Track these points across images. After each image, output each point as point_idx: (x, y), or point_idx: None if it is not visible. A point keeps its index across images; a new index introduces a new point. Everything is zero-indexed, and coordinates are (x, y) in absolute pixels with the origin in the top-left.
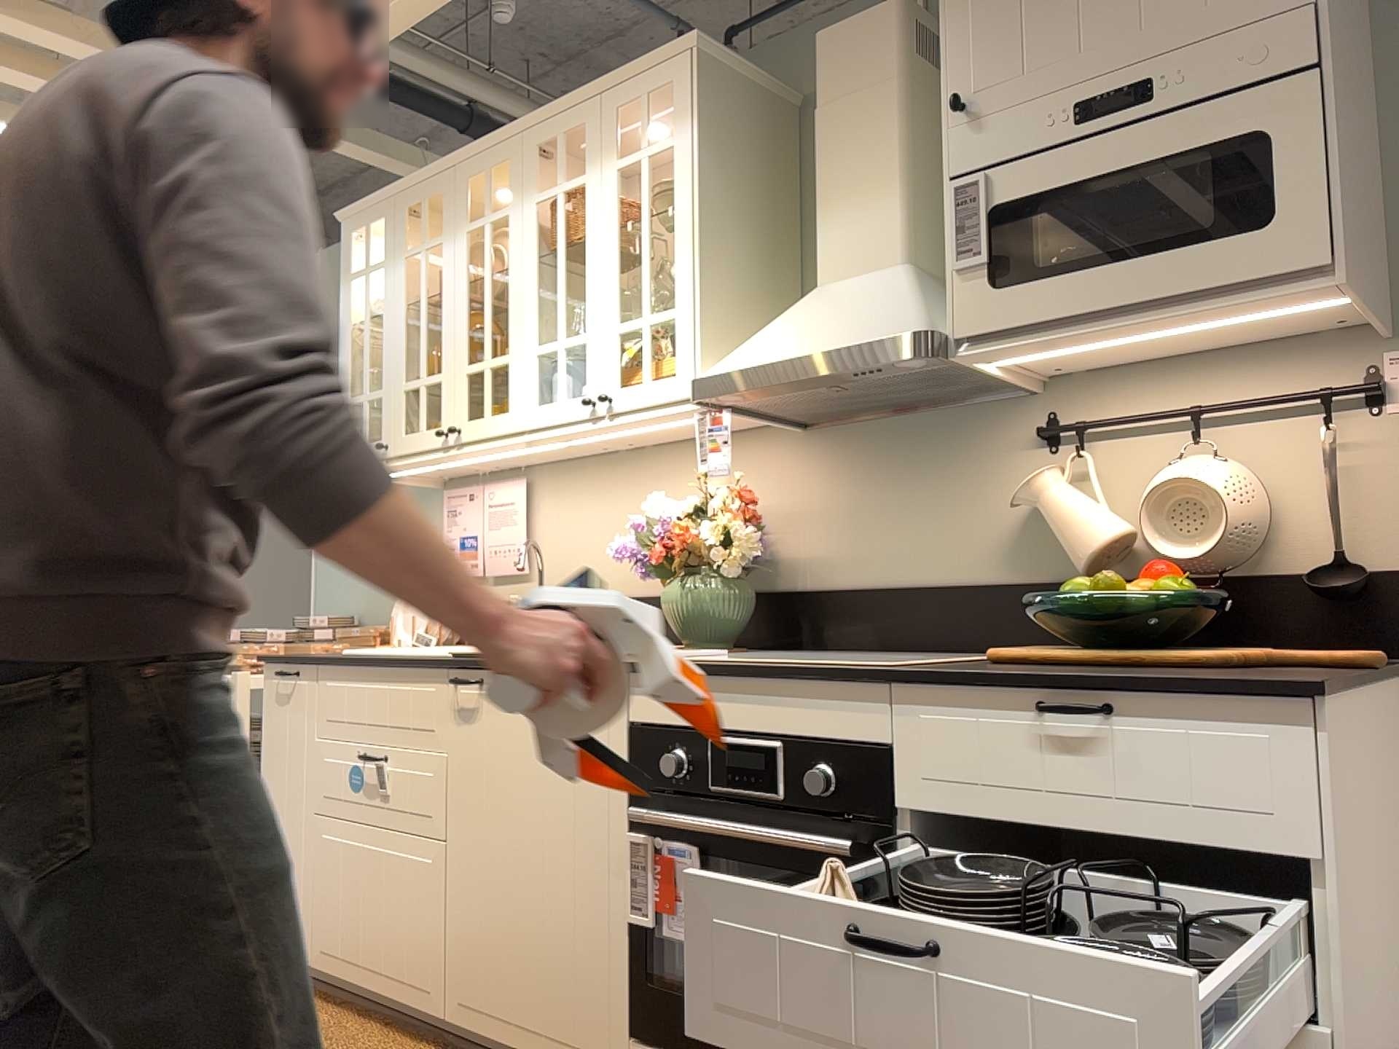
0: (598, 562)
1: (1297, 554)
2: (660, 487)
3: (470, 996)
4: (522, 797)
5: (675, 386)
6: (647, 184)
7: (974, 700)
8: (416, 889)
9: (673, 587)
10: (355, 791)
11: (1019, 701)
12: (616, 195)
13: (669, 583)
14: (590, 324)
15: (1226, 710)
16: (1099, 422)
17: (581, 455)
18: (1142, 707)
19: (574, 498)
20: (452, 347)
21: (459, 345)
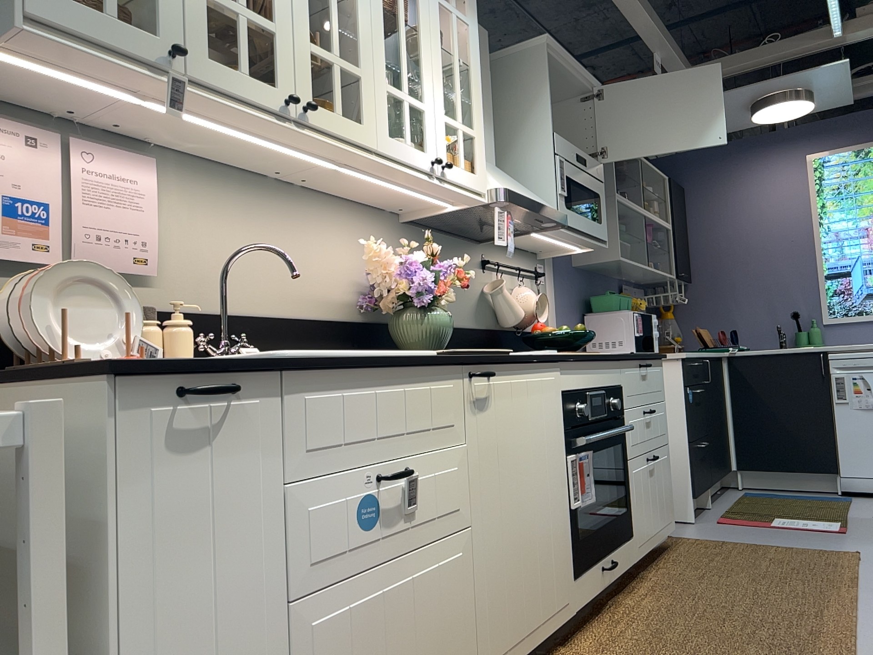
0: (250, 280)
1: (531, 325)
2: (310, 226)
3: (499, 646)
4: (521, 458)
5: (479, 183)
6: (457, 34)
7: (633, 364)
8: (450, 591)
9: (428, 313)
10: (366, 530)
11: (638, 364)
12: (440, 20)
13: (411, 309)
14: (428, 101)
15: (657, 363)
16: (505, 265)
17: (228, 164)
18: (650, 364)
19: (217, 206)
20: (290, 6)
21: (301, 12)
